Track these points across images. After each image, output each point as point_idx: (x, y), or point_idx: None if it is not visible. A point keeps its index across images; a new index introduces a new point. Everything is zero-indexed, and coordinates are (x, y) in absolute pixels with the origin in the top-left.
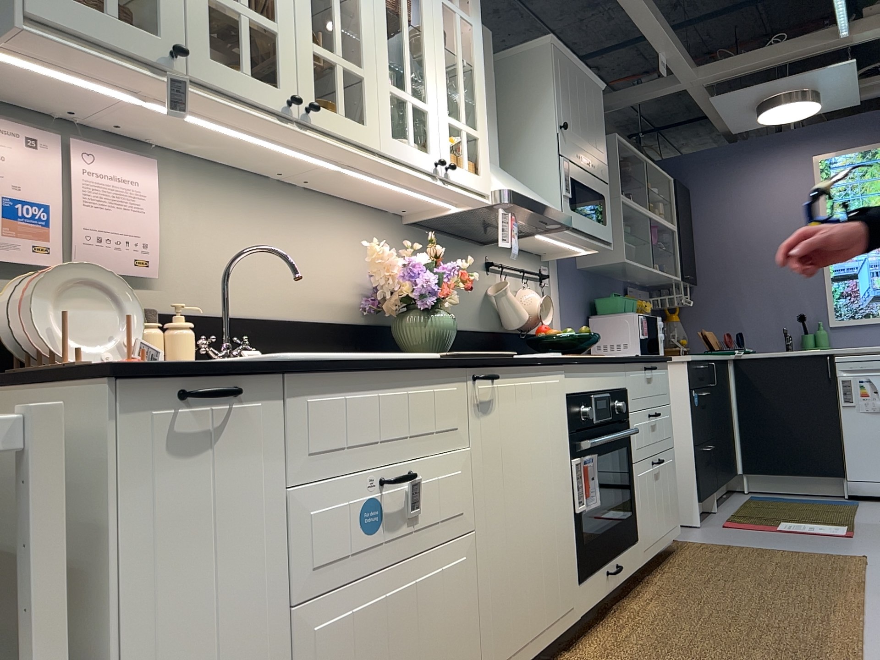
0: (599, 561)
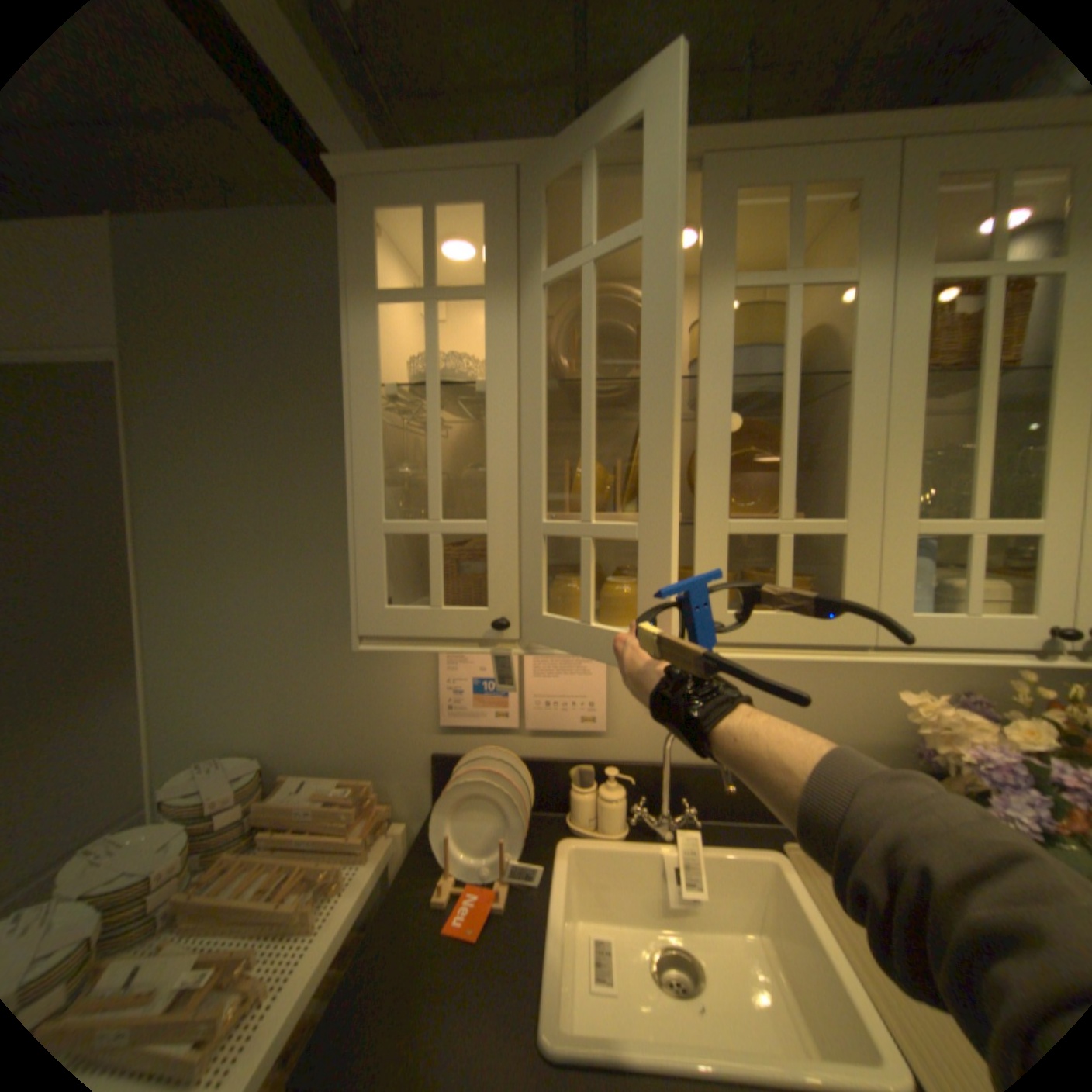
0: None
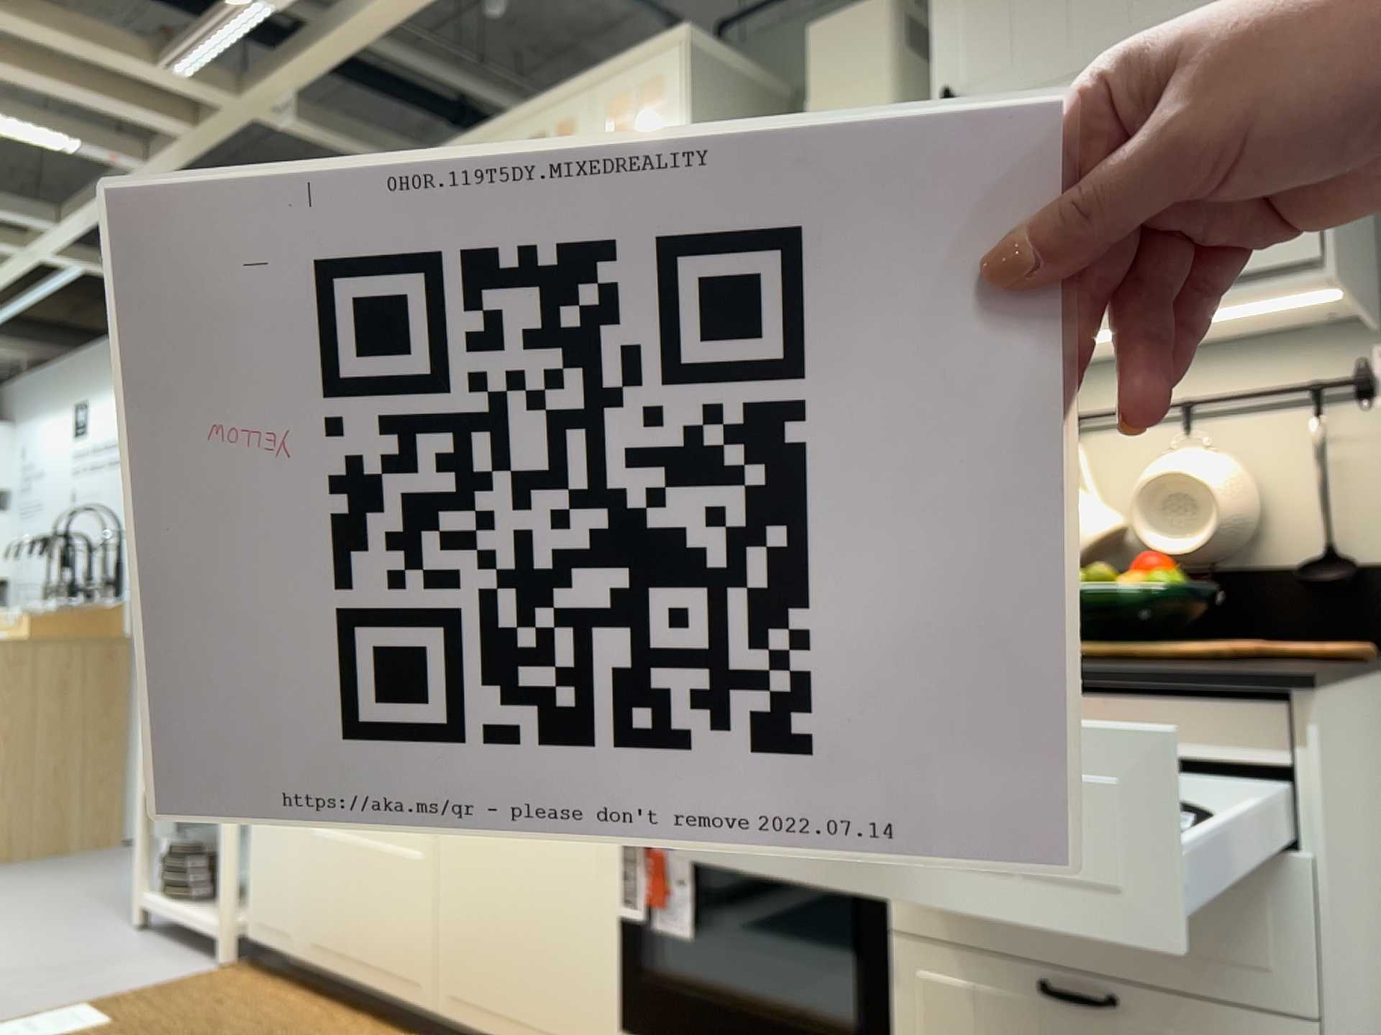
0: None
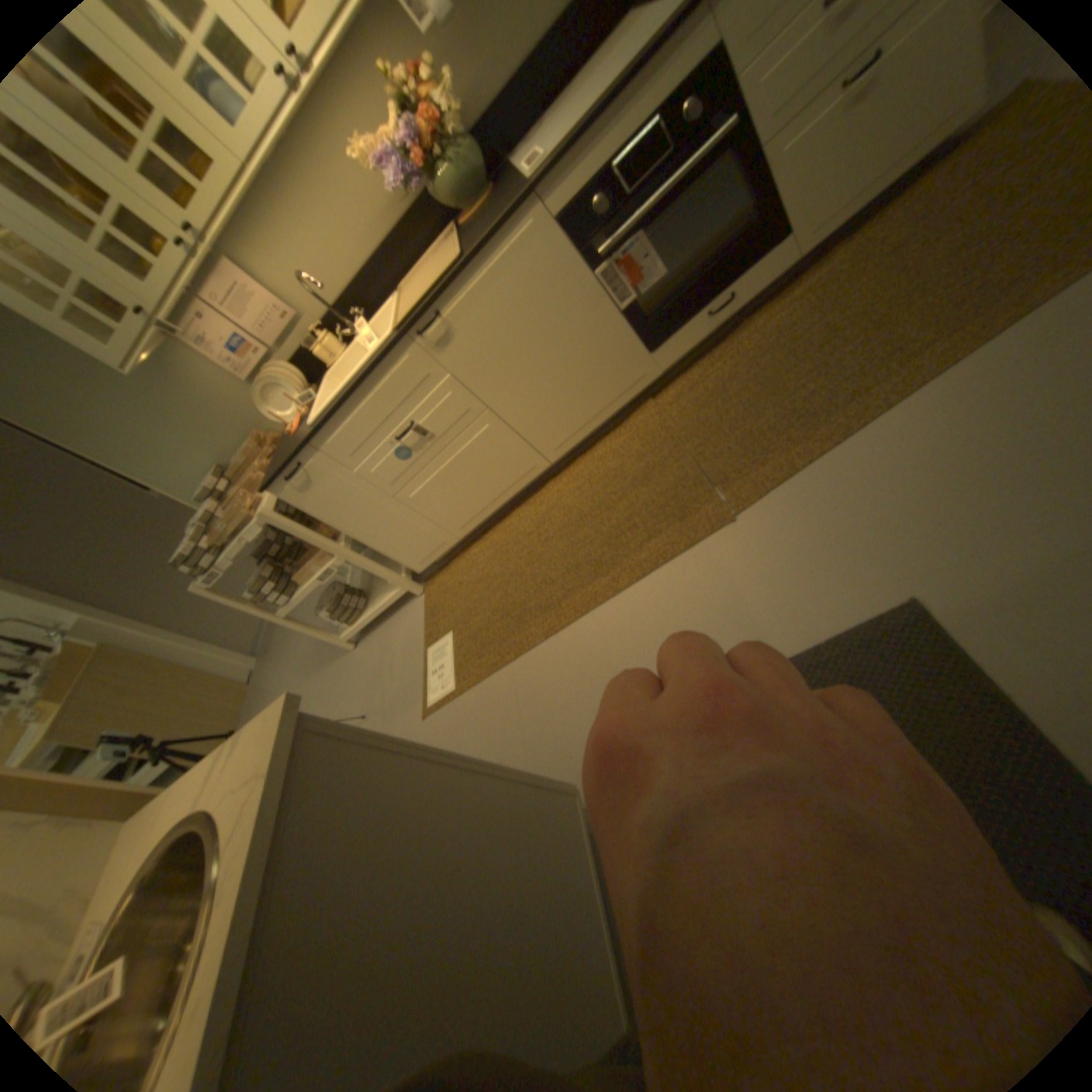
0: (687, 313)
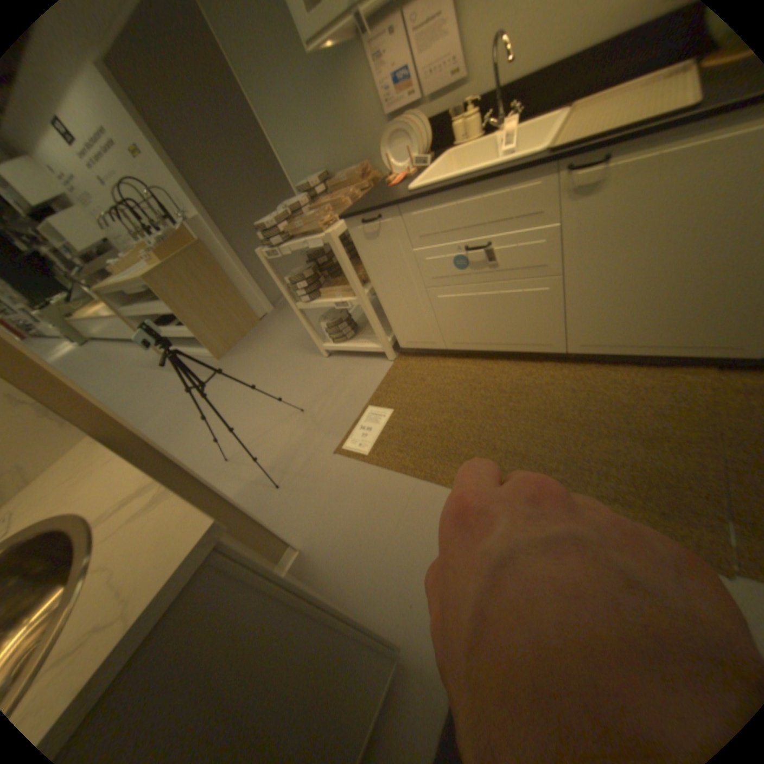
0: None
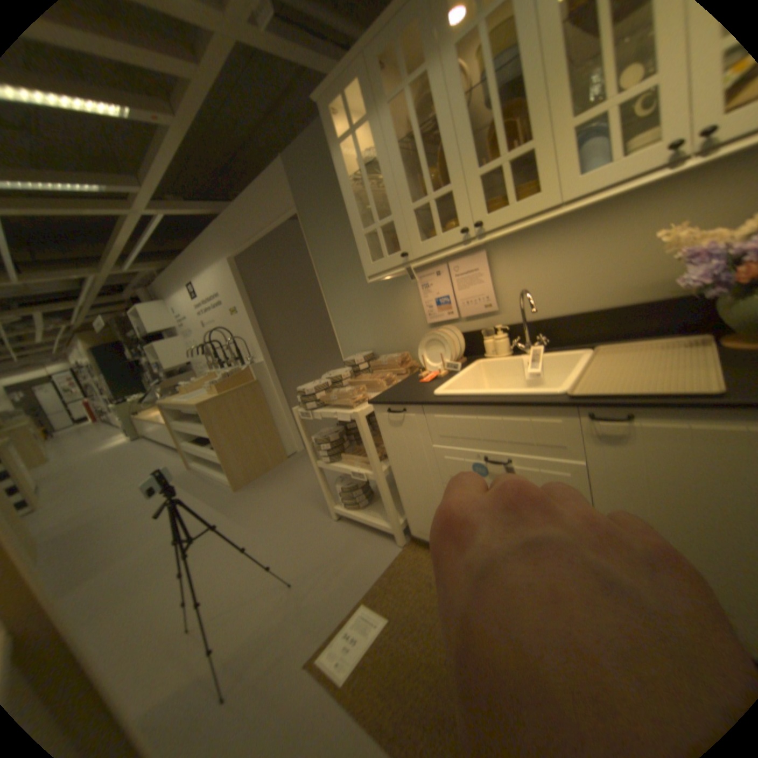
0: None
